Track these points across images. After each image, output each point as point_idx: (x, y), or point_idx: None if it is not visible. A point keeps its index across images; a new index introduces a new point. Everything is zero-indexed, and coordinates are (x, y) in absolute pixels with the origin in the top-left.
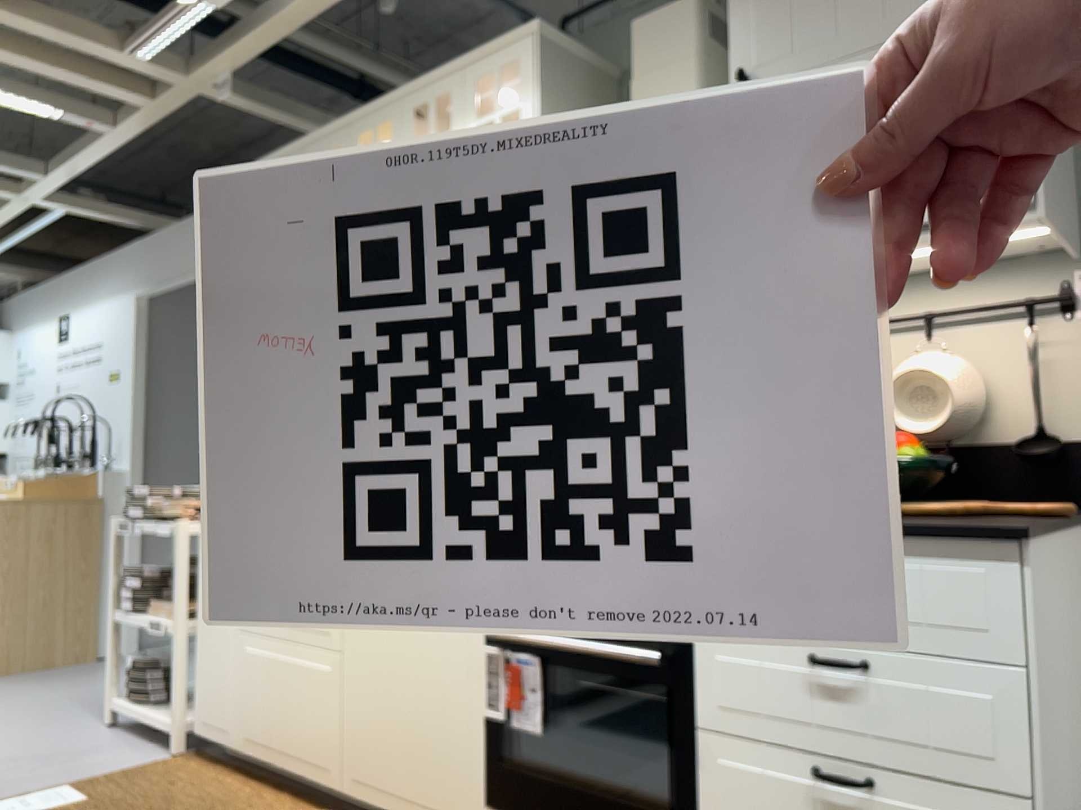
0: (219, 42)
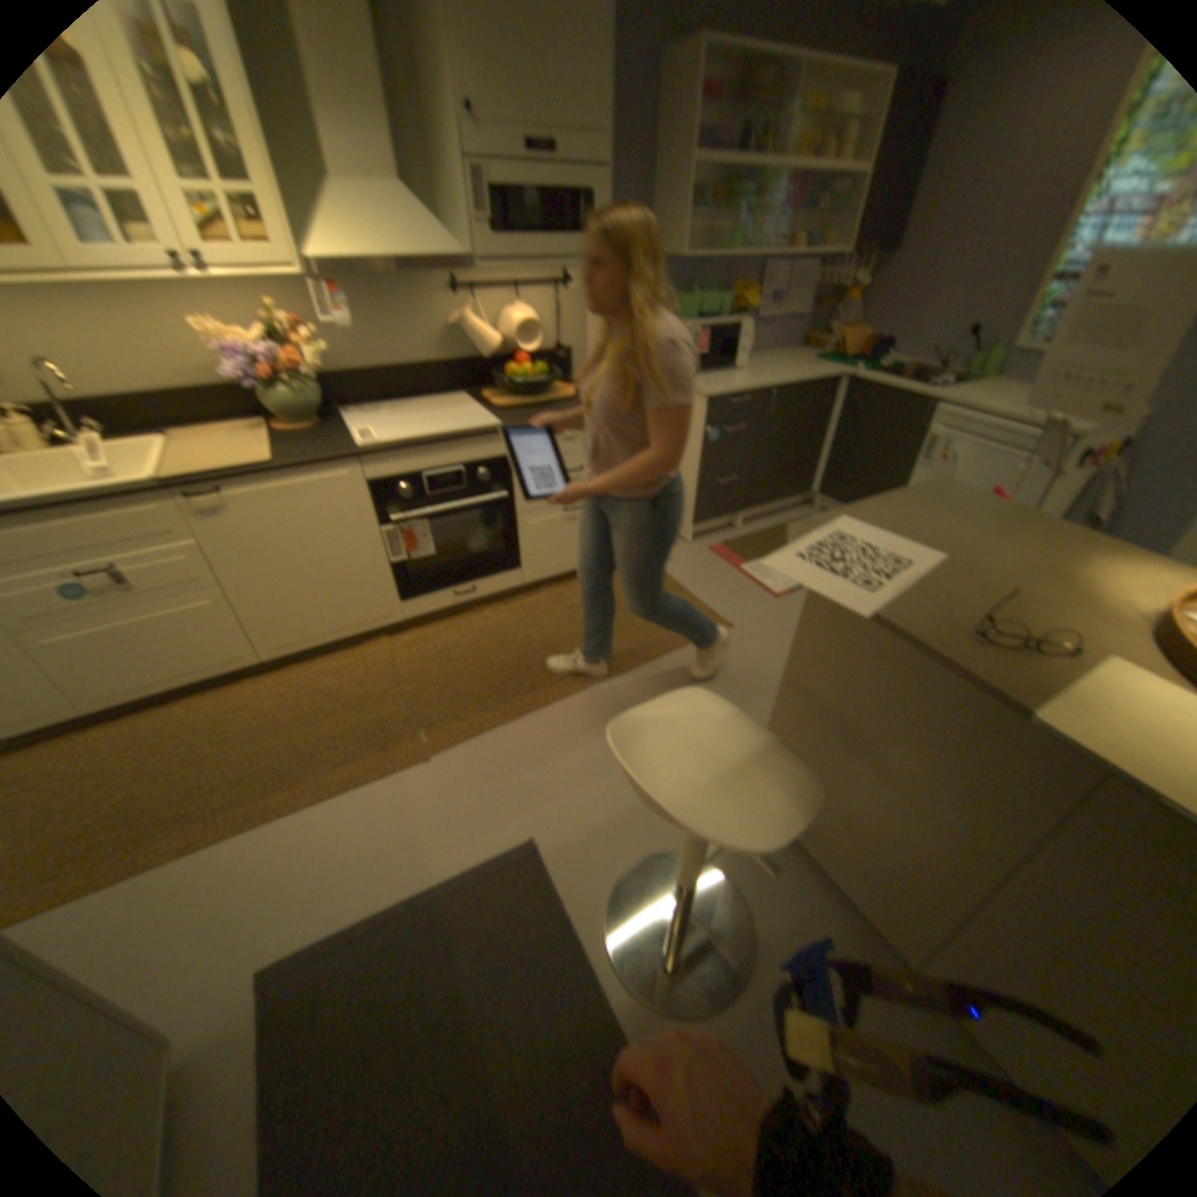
0: None
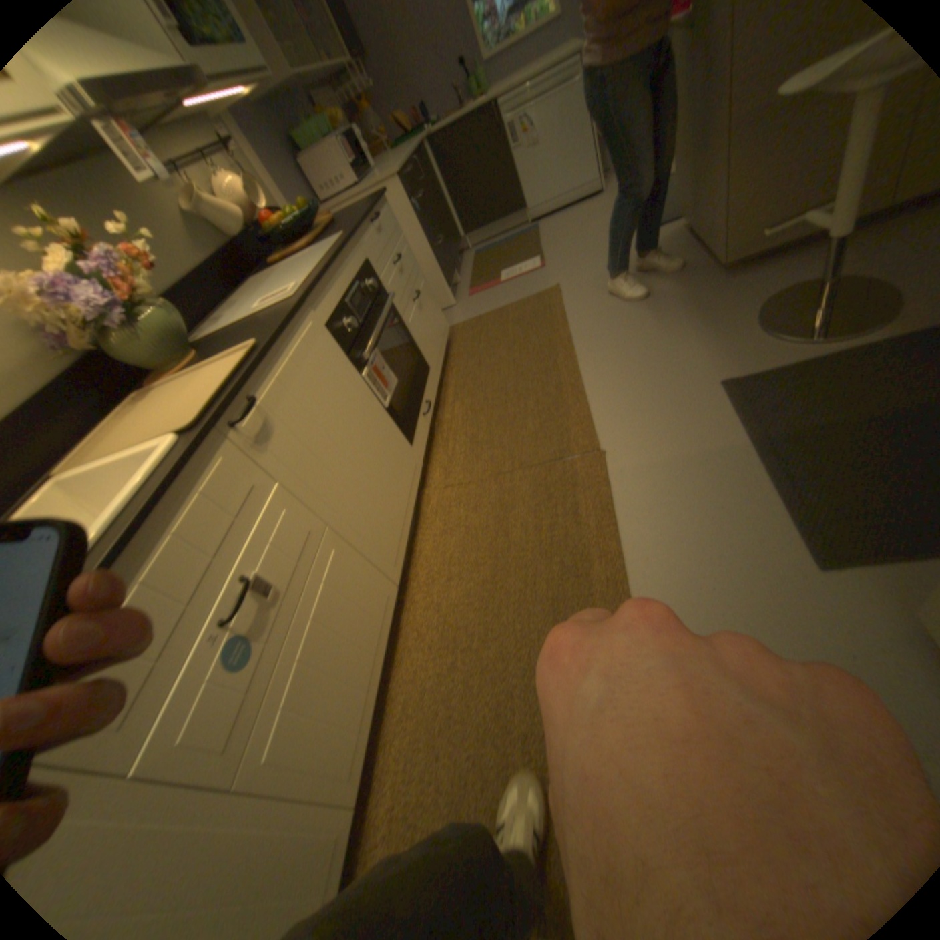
0: None
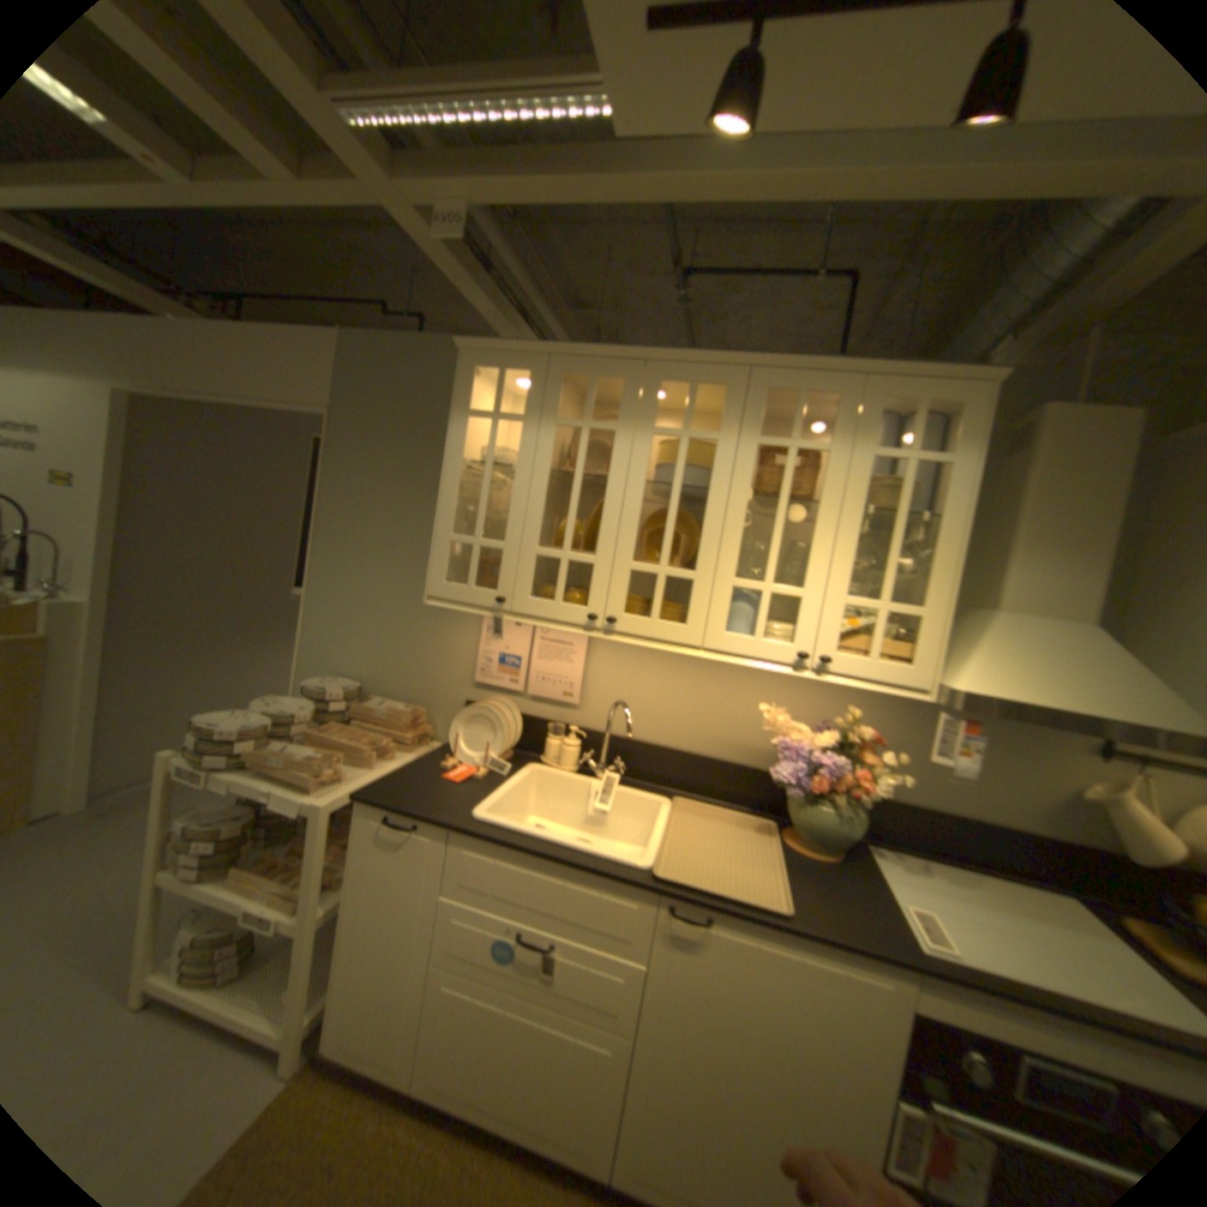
0: (471, 151)
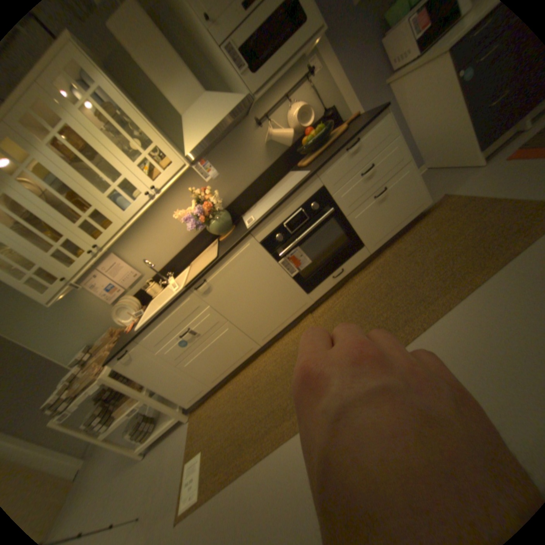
0: None
